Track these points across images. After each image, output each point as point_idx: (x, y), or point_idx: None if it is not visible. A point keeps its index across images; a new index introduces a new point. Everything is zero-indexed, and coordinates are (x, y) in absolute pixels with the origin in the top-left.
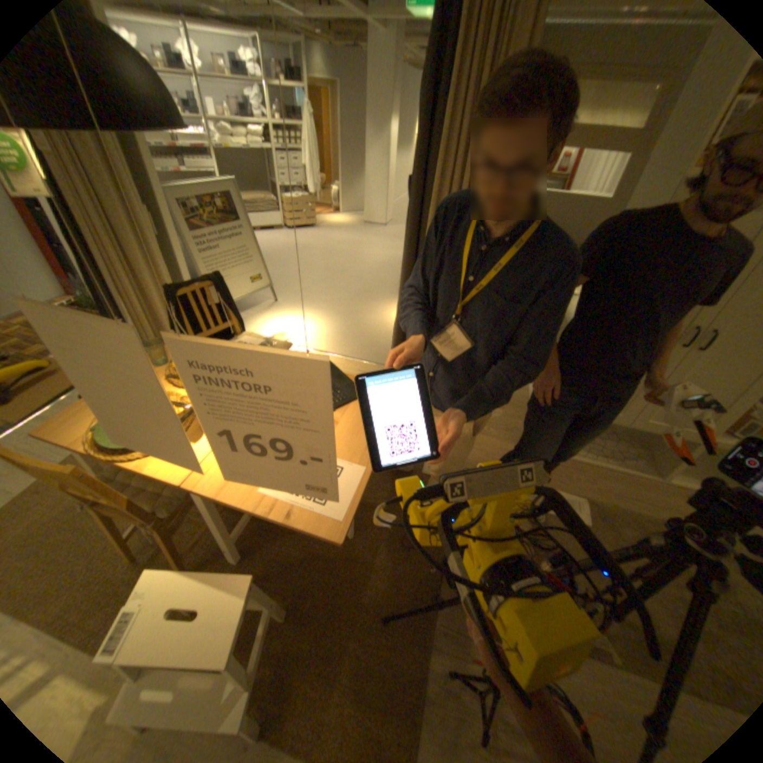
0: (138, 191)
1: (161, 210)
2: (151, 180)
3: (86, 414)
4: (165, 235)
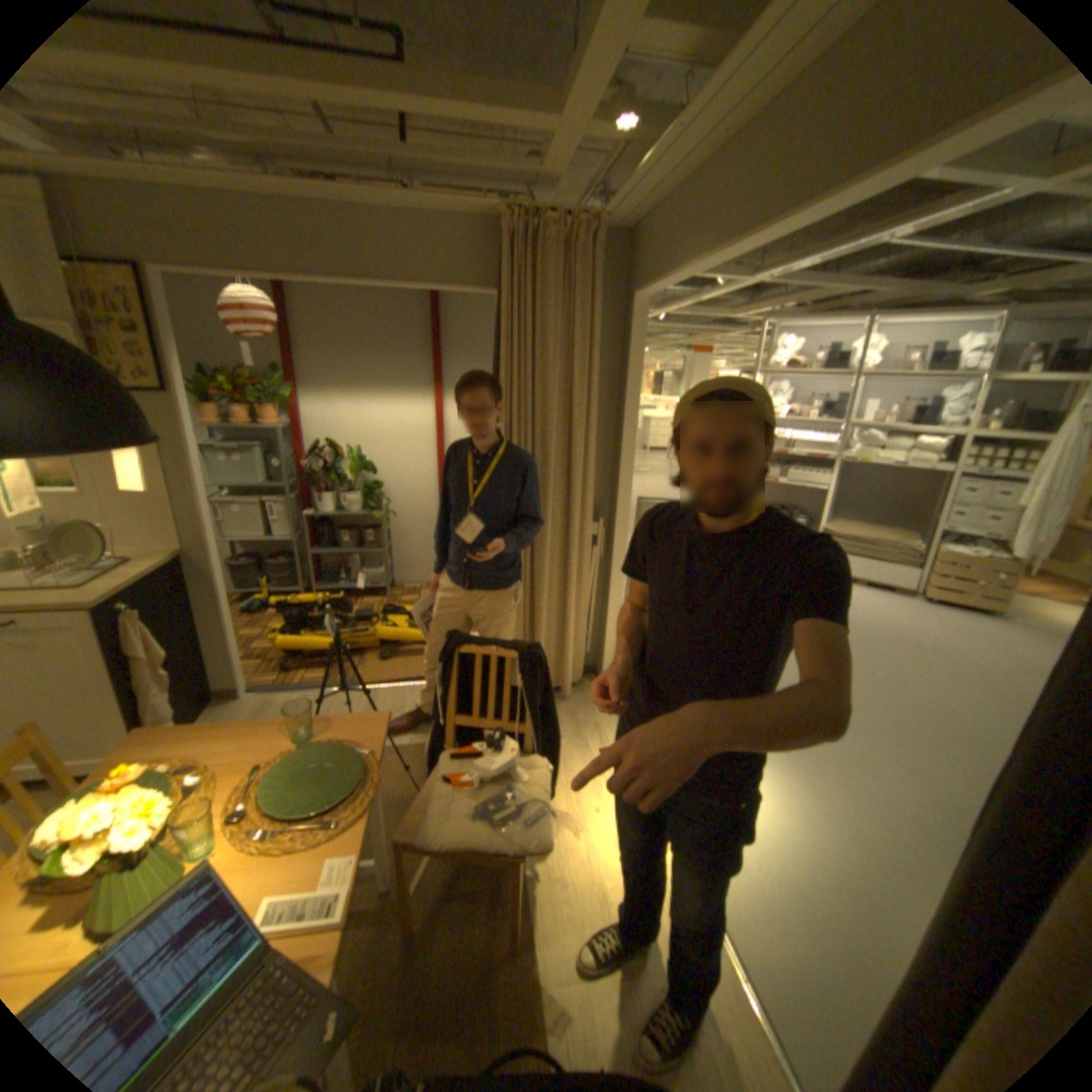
0: (592, 502)
1: (615, 528)
2: (618, 493)
3: (164, 747)
4: (610, 559)
